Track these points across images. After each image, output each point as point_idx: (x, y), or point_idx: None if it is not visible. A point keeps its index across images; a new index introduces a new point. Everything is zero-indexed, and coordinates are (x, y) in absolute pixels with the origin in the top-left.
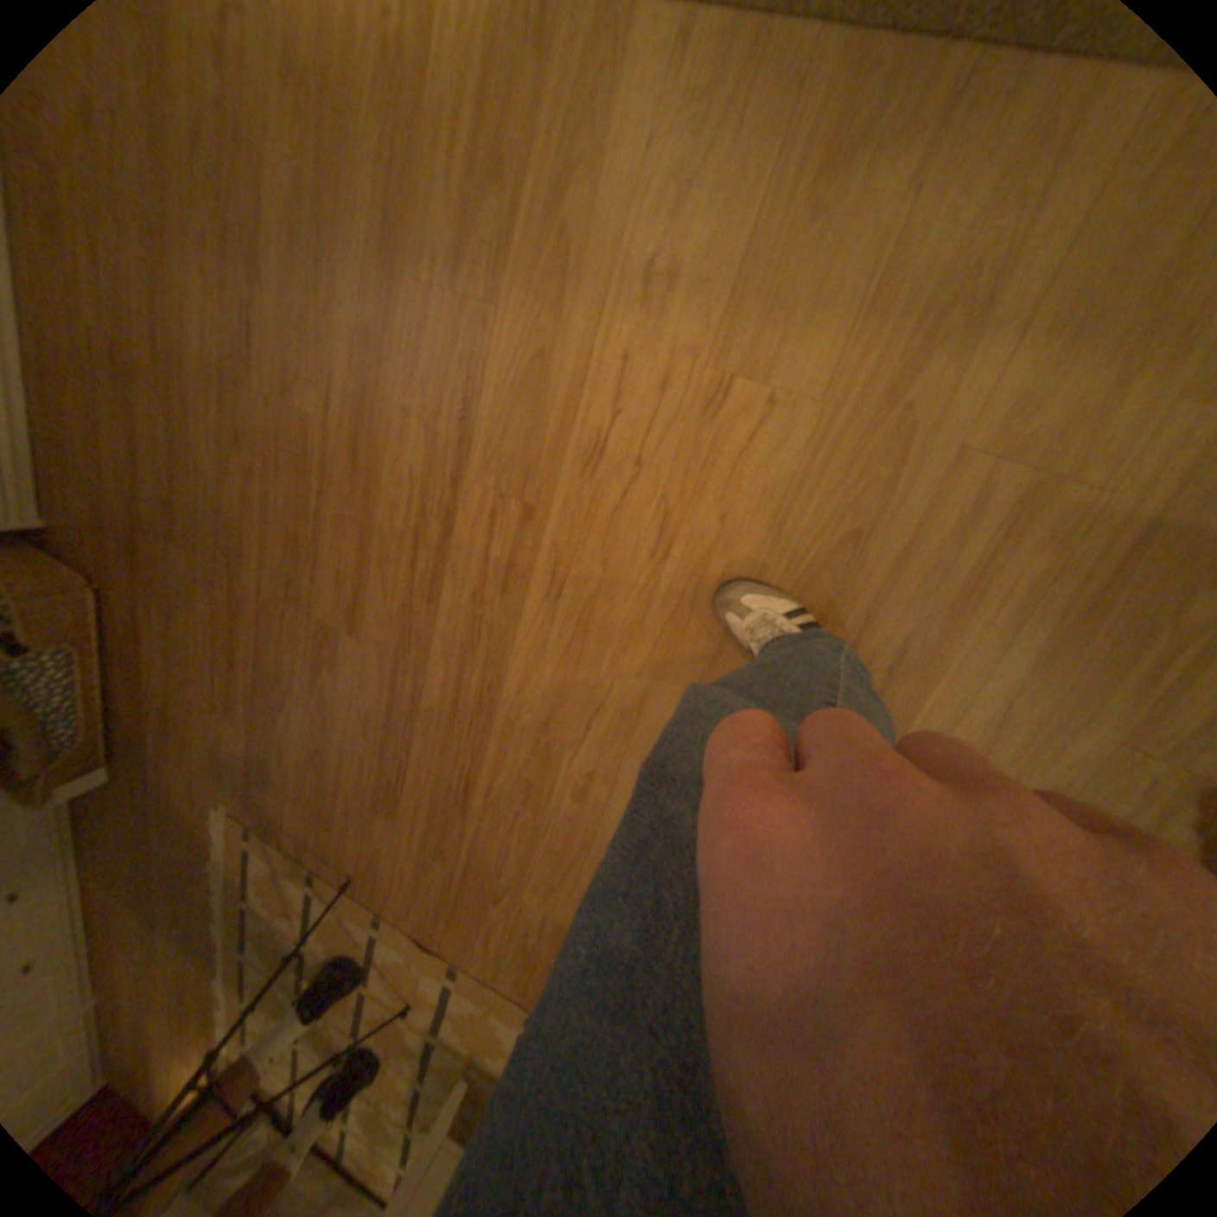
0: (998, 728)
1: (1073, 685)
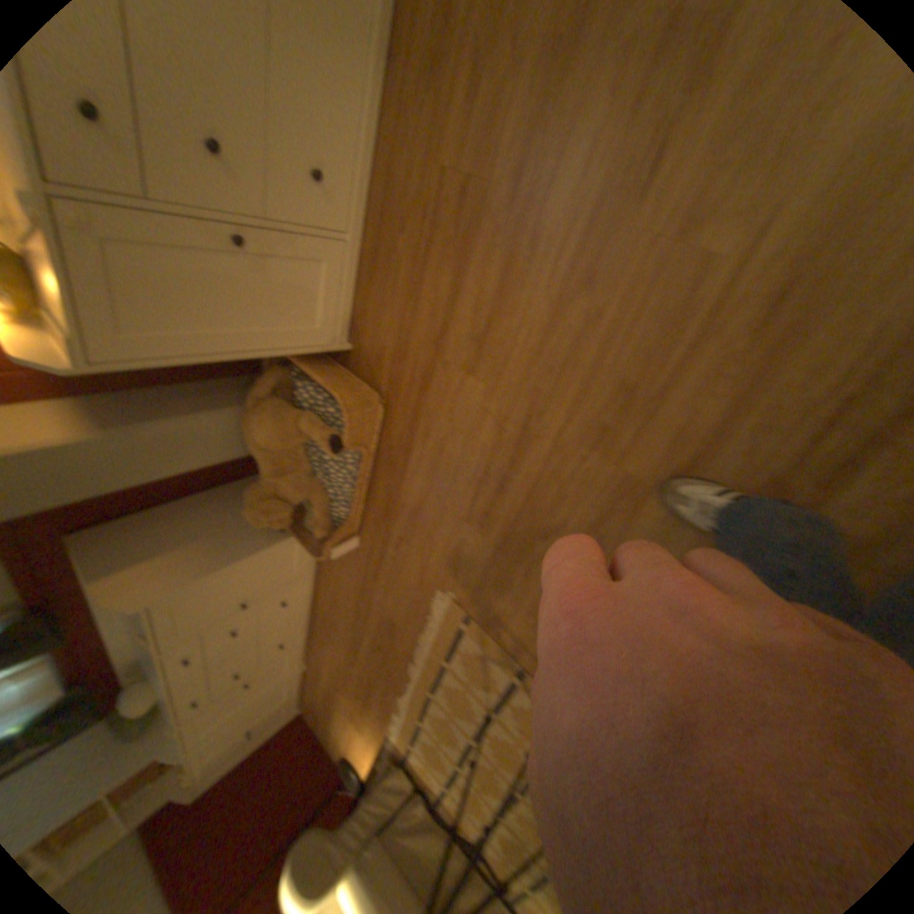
0: None
1: None
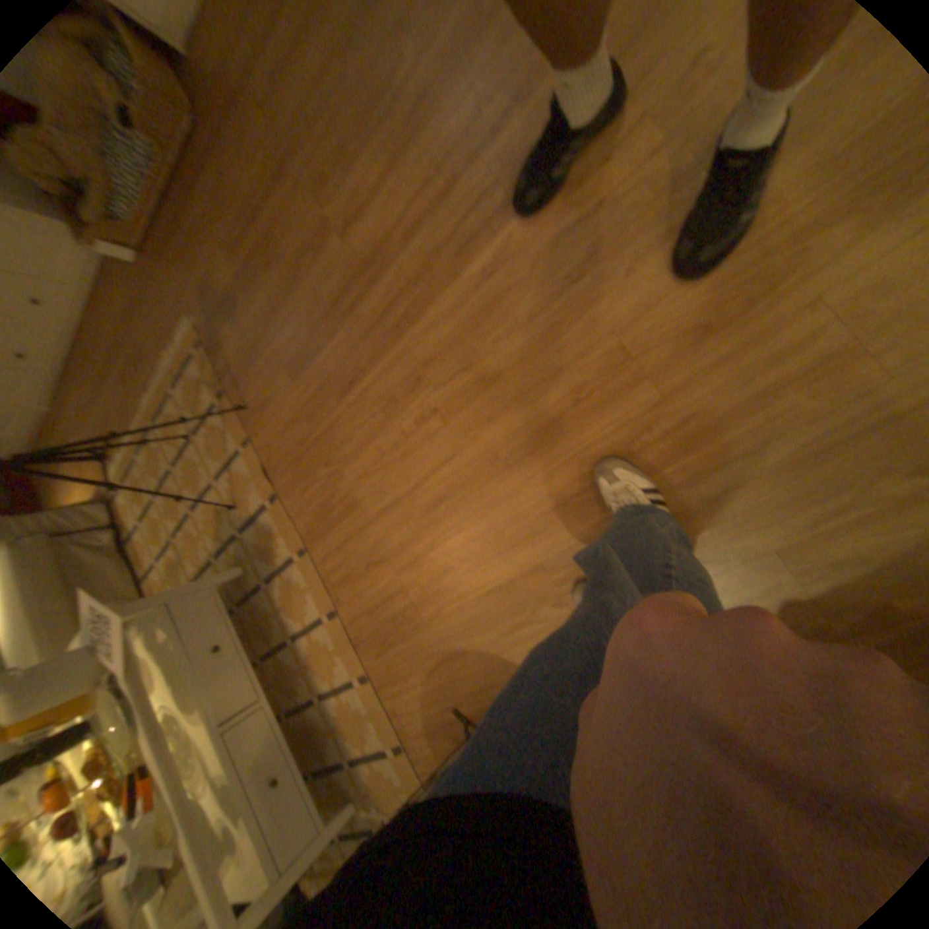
0: (707, 508)
1: (772, 503)
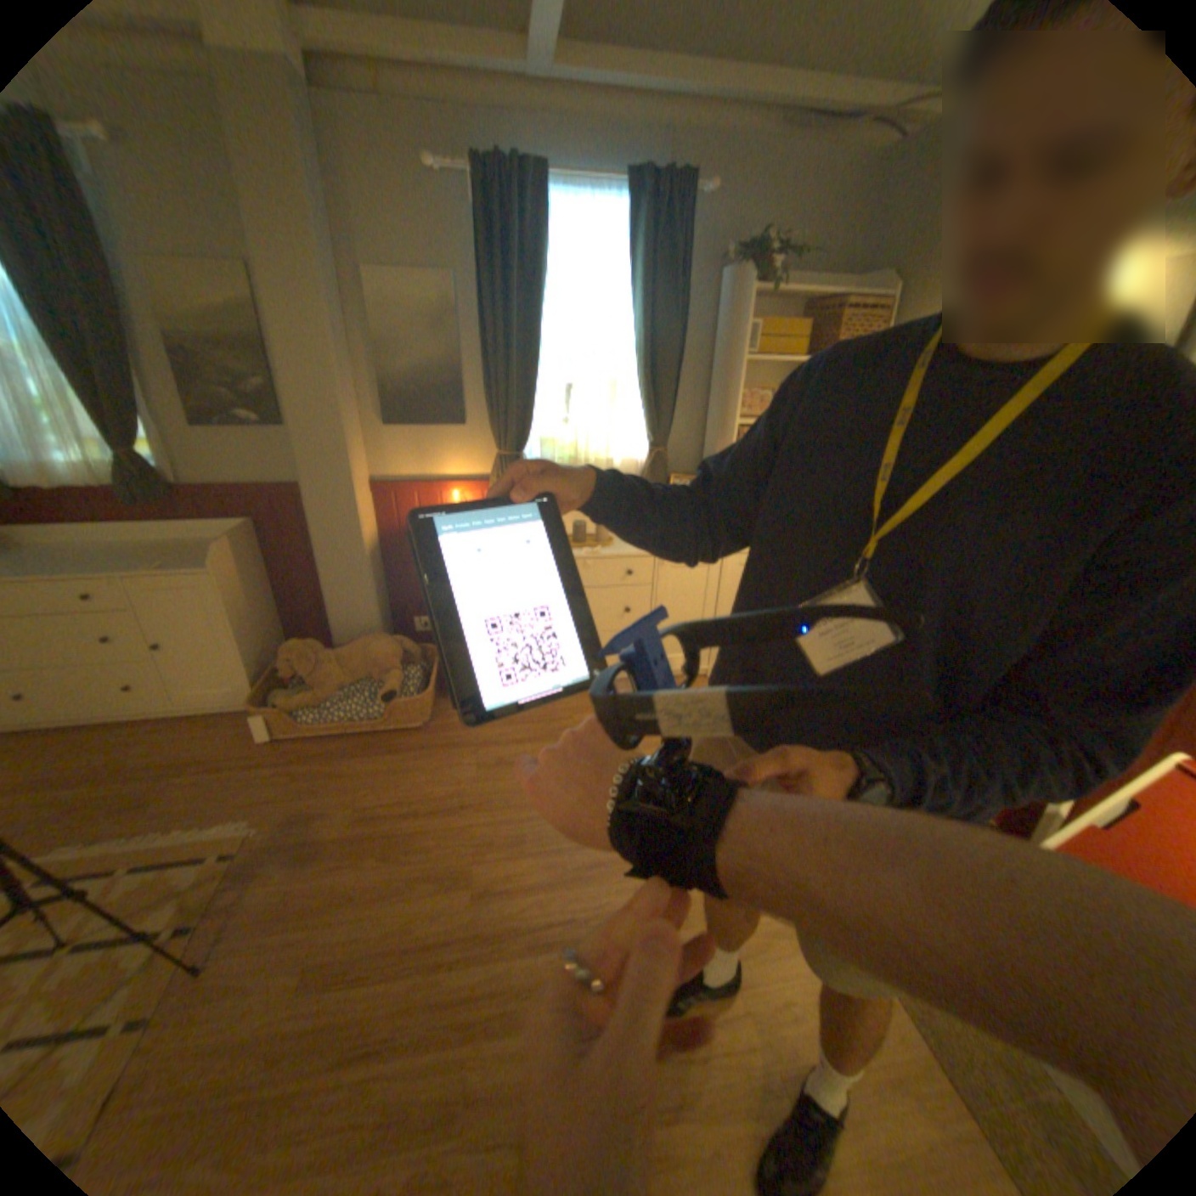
0: None
1: None
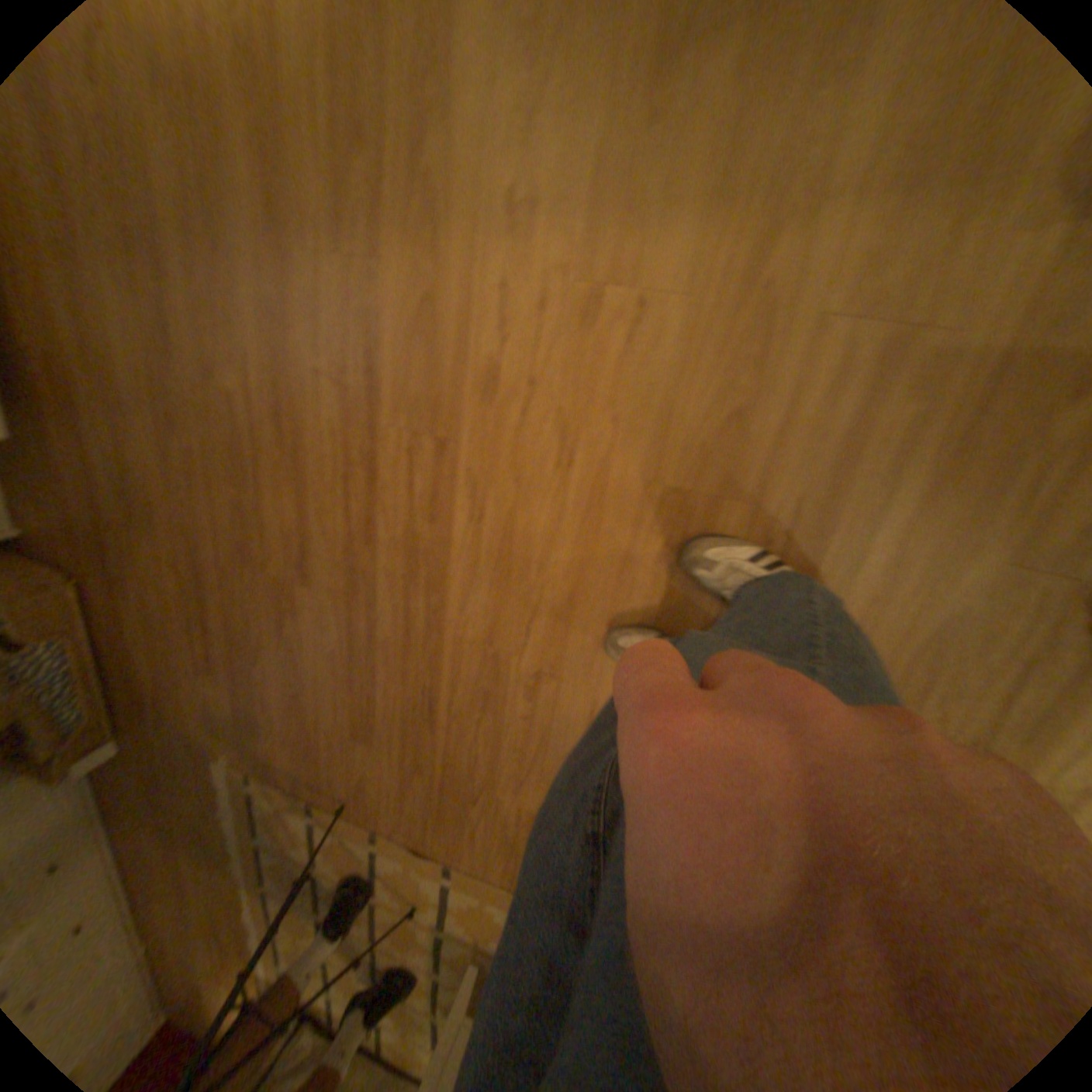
0: (895, 568)
1: (957, 517)
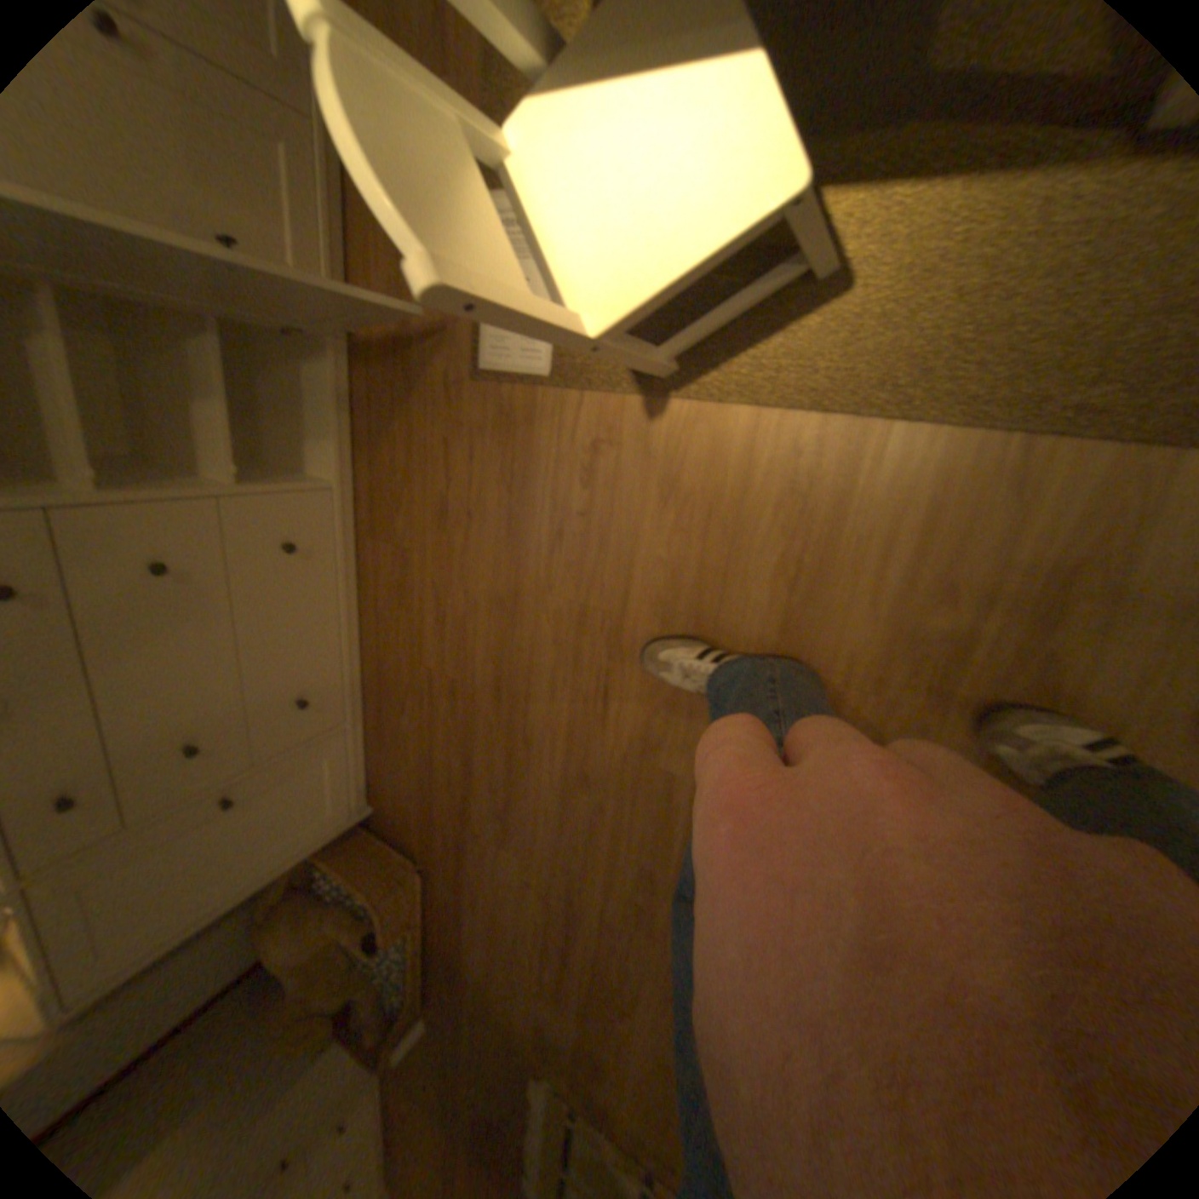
0: None
1: None
